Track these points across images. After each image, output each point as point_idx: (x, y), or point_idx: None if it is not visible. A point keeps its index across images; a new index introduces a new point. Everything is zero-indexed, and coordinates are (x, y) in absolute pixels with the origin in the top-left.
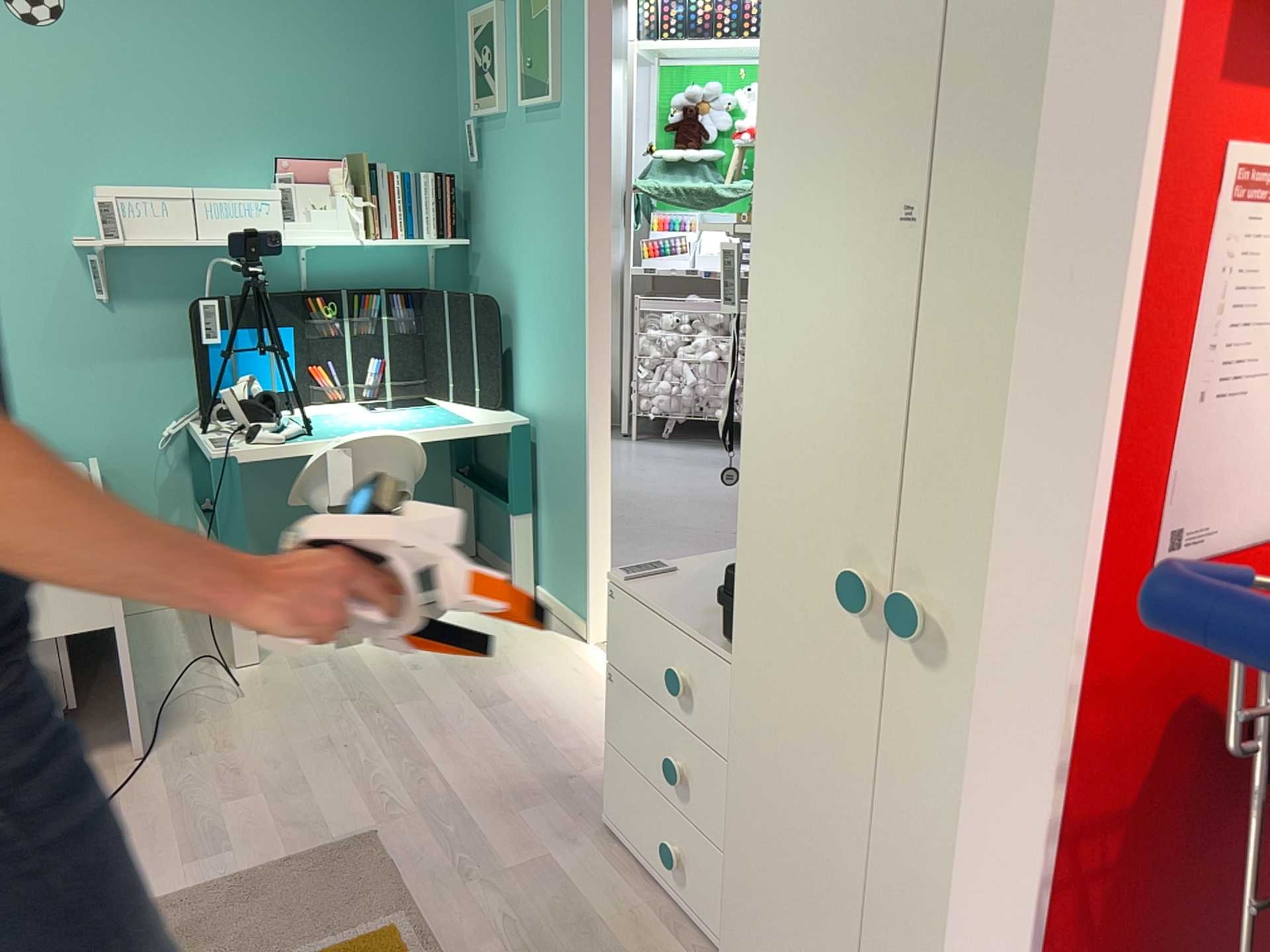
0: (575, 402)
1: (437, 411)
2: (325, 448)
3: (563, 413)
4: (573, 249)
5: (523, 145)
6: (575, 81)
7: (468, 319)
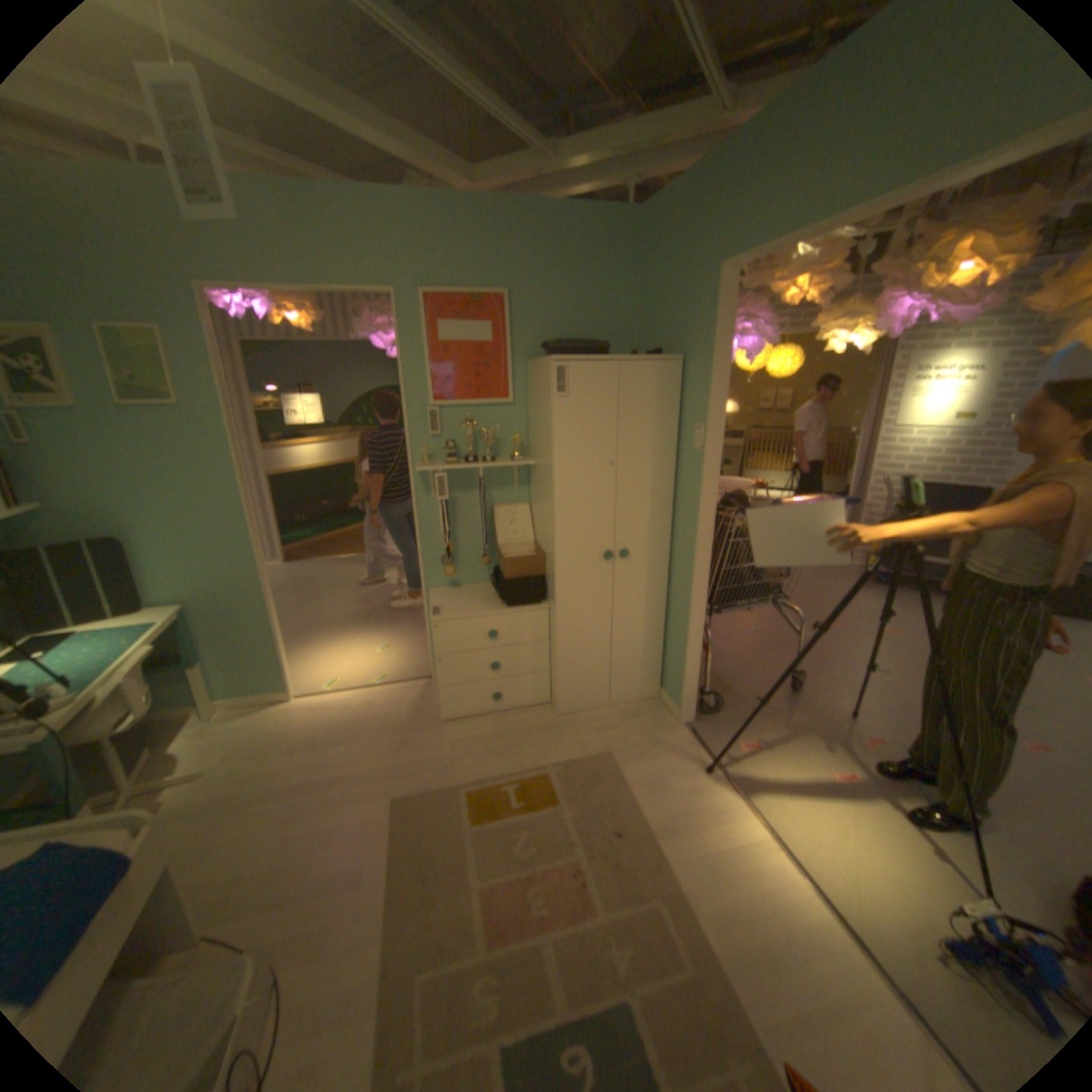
0: (242, 579)
1: (91, 634)
2: (114, 683)
3: (225, 589)
4: (219, 492)
5: (118, 431)
6: (201, 393)
7: (82, 561)
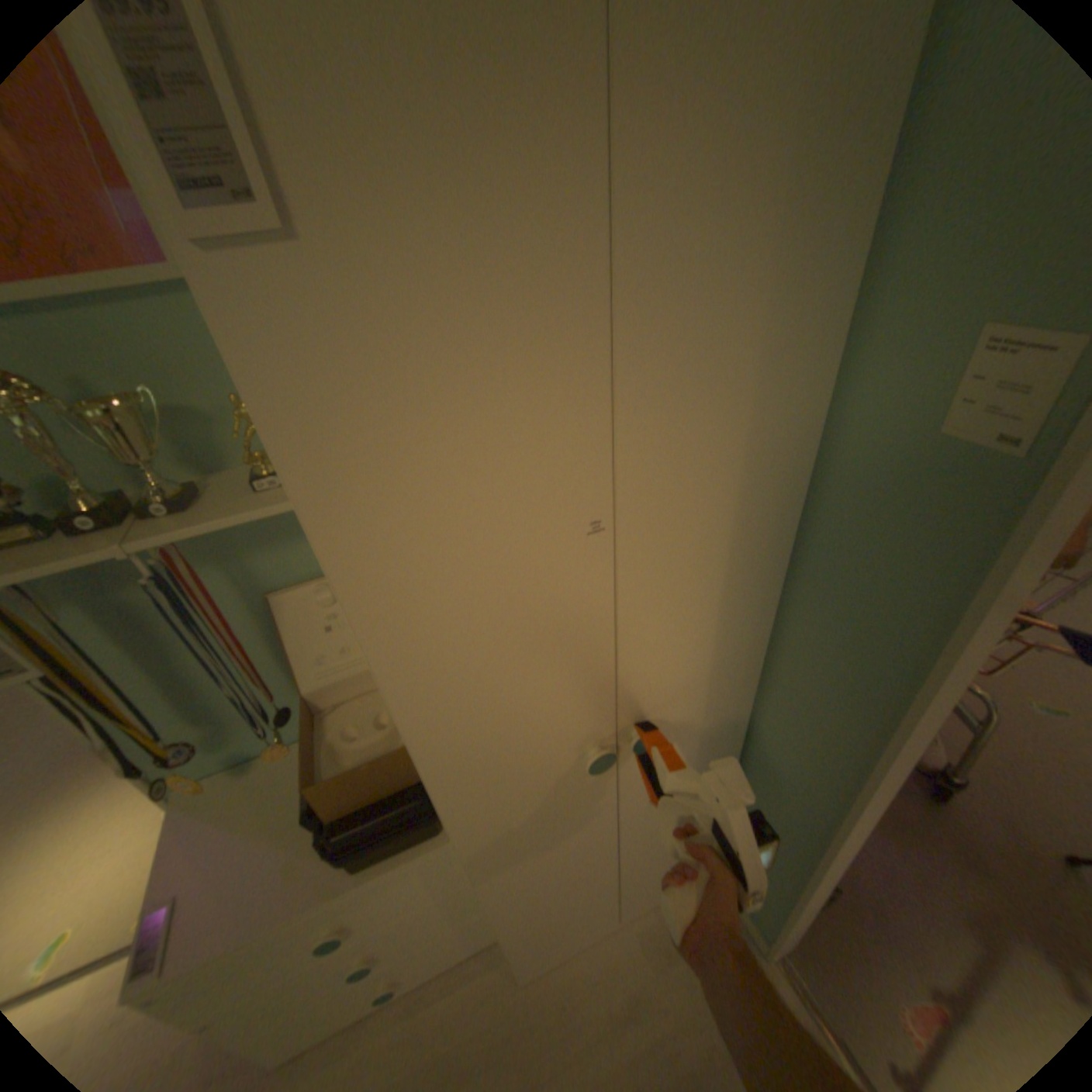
0: None
1: None
2: None
3: None
4: None
5: None
6: None
7: None
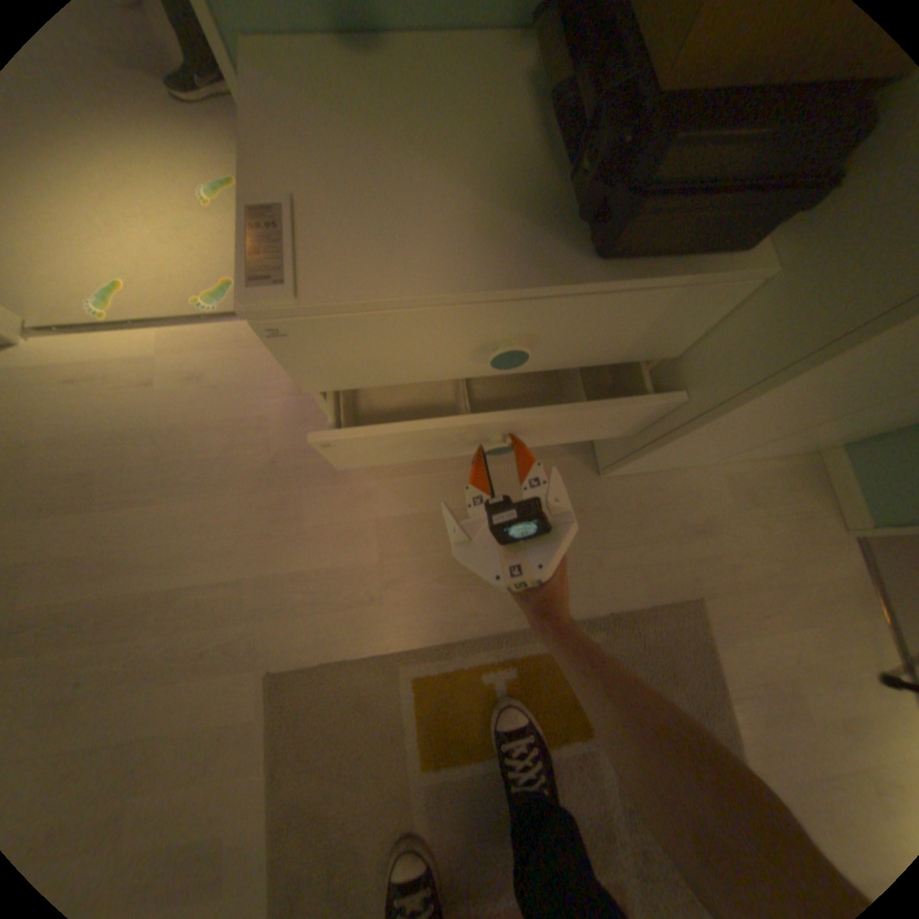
0: None
1: None
2: None
3: None
4: None
5: None
6: None
7: None
